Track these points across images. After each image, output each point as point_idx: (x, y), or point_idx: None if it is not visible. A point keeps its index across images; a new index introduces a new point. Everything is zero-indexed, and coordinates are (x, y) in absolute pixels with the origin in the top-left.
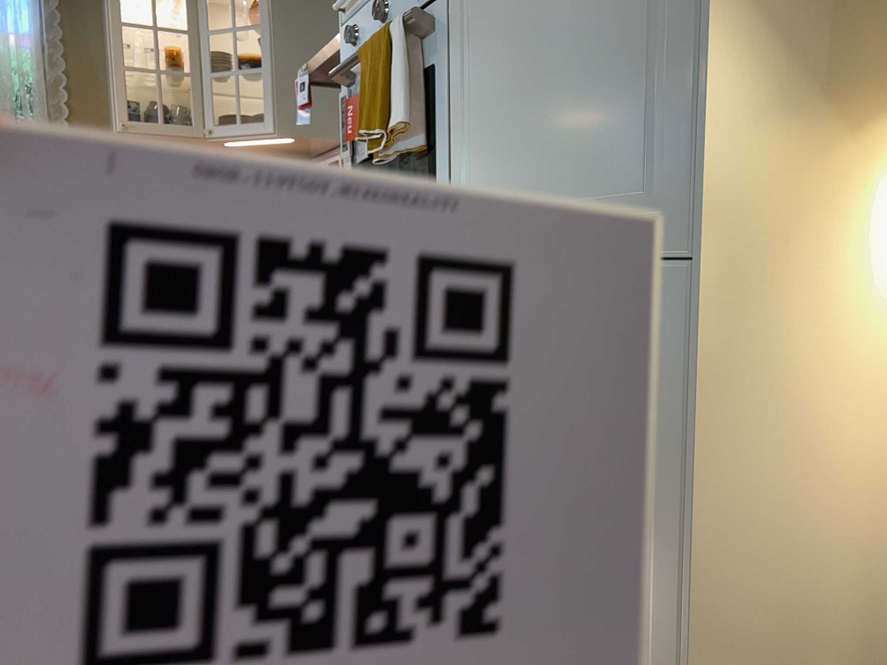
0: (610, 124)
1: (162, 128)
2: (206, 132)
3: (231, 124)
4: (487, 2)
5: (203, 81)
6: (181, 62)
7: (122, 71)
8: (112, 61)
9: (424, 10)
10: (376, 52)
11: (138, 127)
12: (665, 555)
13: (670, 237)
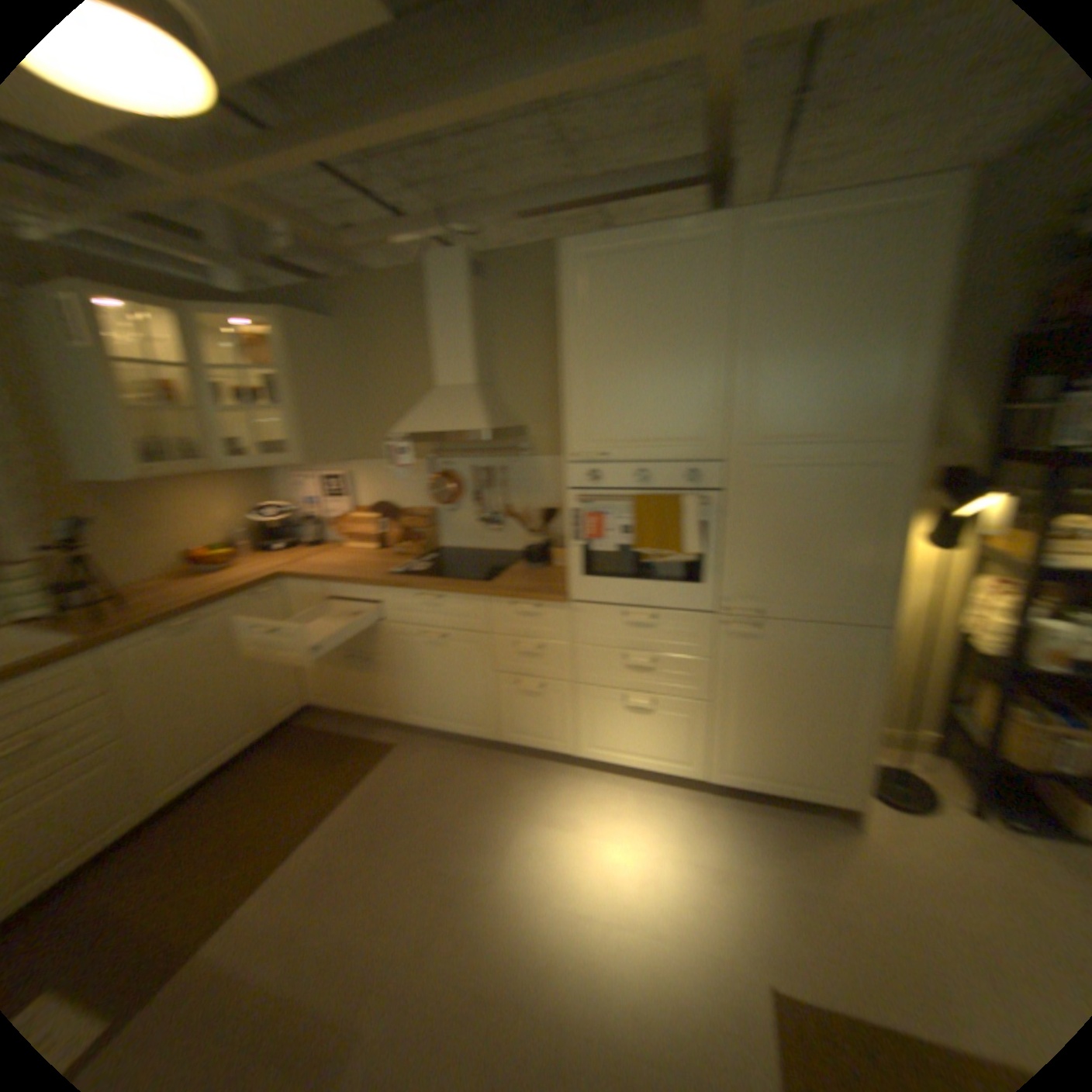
0: (841, 577)
1: (165, 469)
2: (205, 465)
3: (218, 452)
4: (753, 507)
5: (193, 415)
6: (163, 395)
7: (111, 414)
8: (98, 403)
9: (705, 500)
10: (651, 508)
11: (141, 472)
12: (857, 716)
13: (870, 618)
